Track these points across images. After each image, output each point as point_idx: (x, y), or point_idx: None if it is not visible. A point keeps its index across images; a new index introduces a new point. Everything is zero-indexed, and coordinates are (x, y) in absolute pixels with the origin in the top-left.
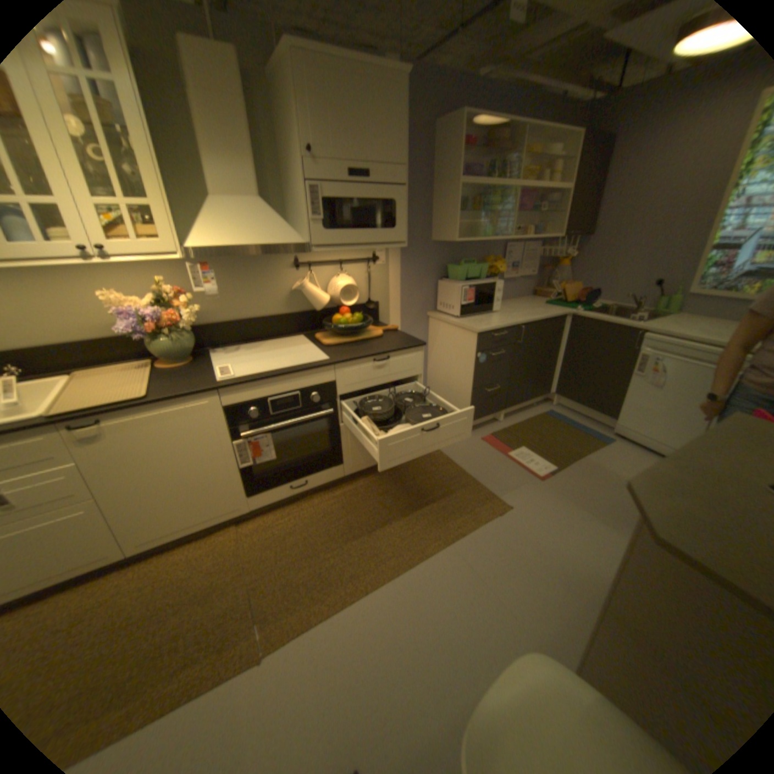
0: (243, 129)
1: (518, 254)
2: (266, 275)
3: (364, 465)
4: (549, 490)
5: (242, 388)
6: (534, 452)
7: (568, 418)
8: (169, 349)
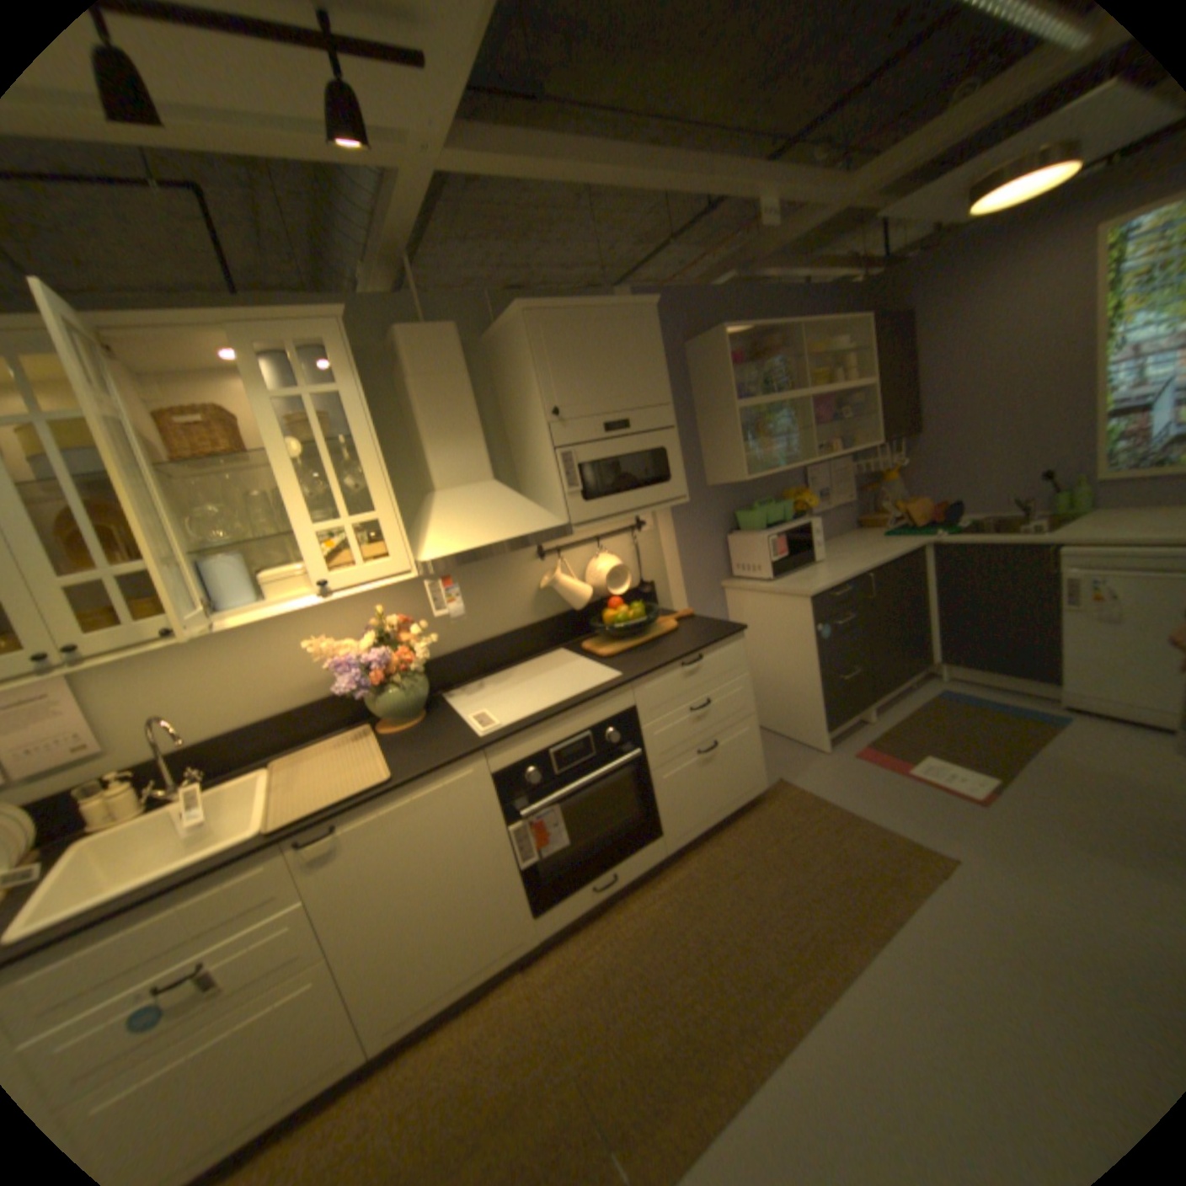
0: (471, 407)
1: (824, 479)
2: (505, 576)
3: (694, 834)
4: (1006, 823)
5: (515, 741)
6: (951, 764)
7: (978, 699)
8: (399, 704)
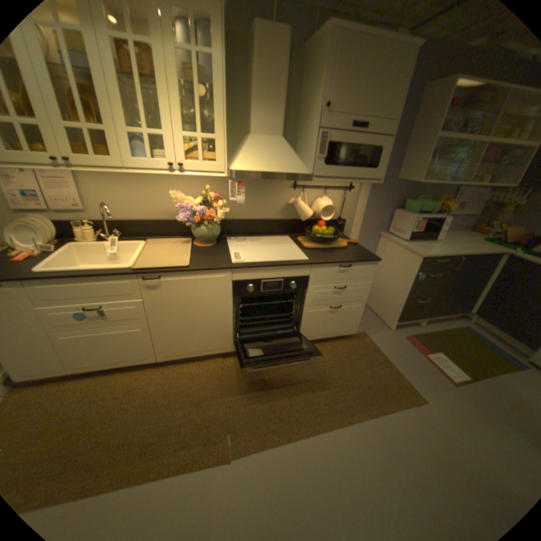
0: (283, 88)
1: (467, 196)
2: (273, 191)
3: (313, 338)
4: (463, 397)
5: (247, 271)
6: (451, 361)
7: (485, 338)
8: (204, 234)
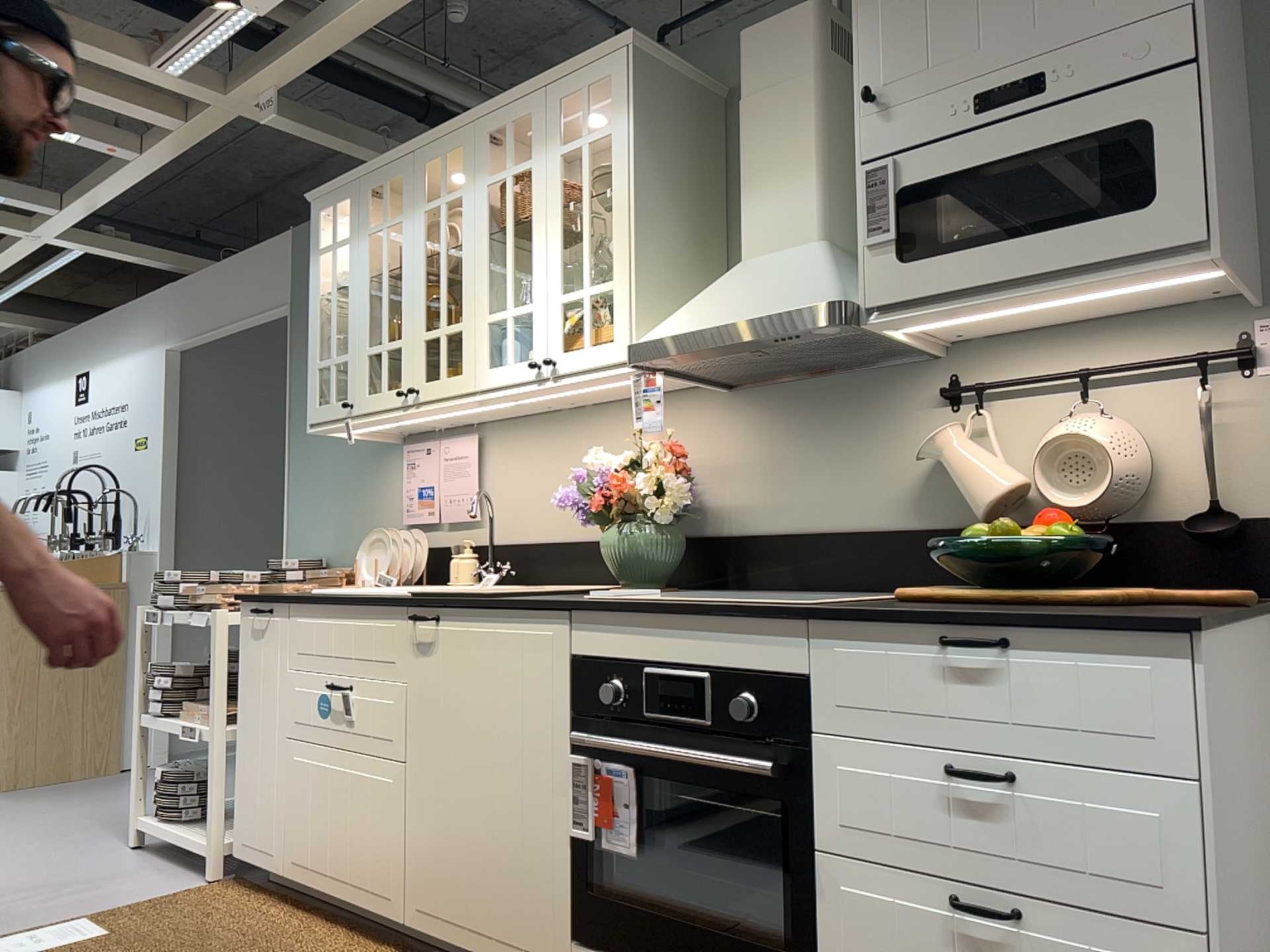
0: (807, 125)
1: None
2: (873, 426)
3: None
4: None
5: (605, 623)
6: None
7: None
8: (618, 553)
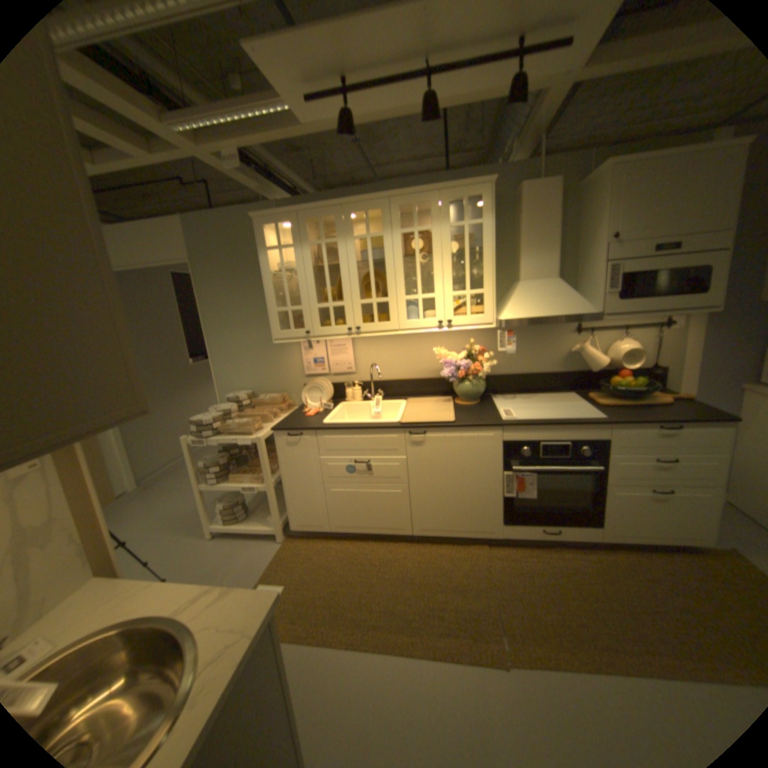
0: (557, 231)
1: None
2: (549, 339)
3: (629, 541)
4: None
5: (522, 430)
6: None
7: None
8: (468, 391)
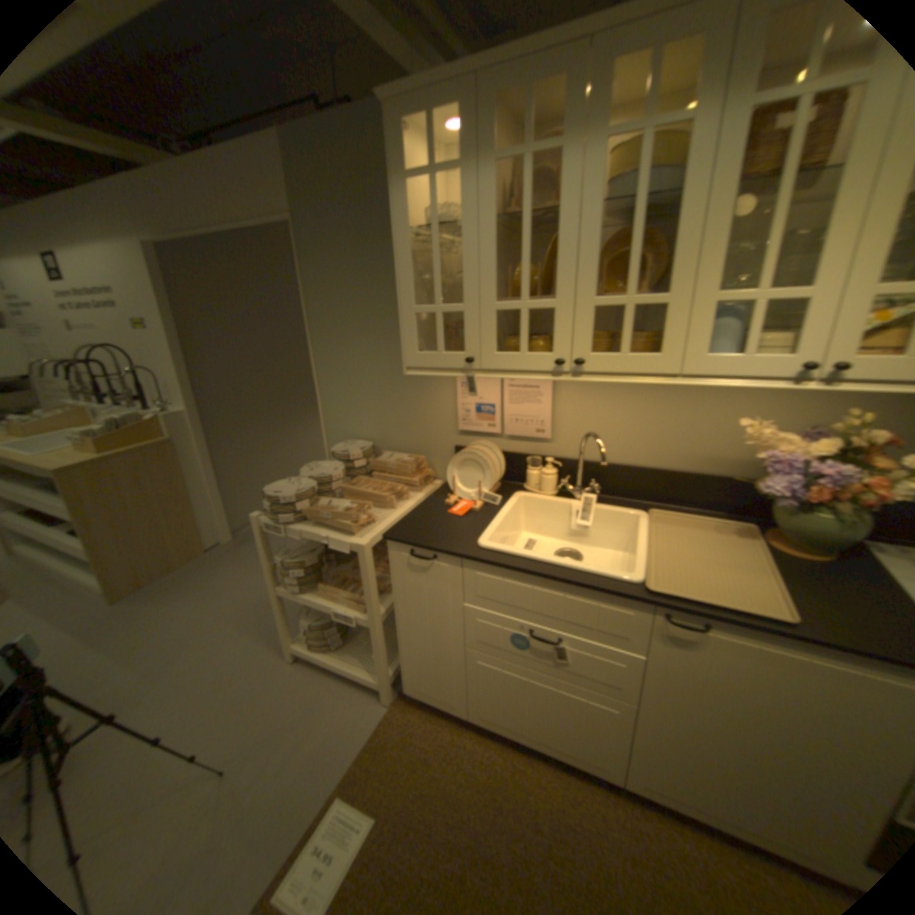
0: None
1: None
2: None
3: None
4: None
5: None
6: None
7: None
8: (821, 532)
